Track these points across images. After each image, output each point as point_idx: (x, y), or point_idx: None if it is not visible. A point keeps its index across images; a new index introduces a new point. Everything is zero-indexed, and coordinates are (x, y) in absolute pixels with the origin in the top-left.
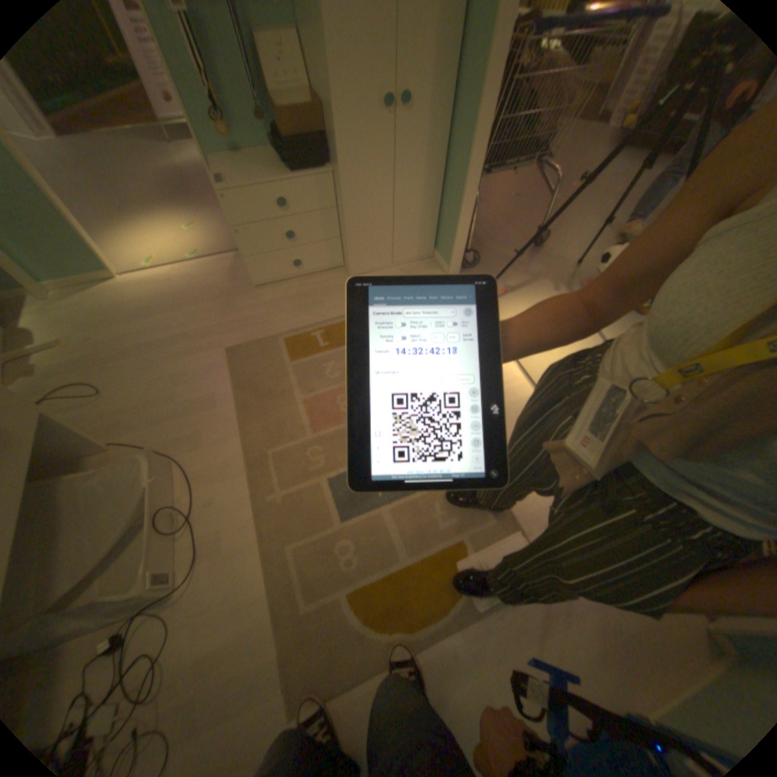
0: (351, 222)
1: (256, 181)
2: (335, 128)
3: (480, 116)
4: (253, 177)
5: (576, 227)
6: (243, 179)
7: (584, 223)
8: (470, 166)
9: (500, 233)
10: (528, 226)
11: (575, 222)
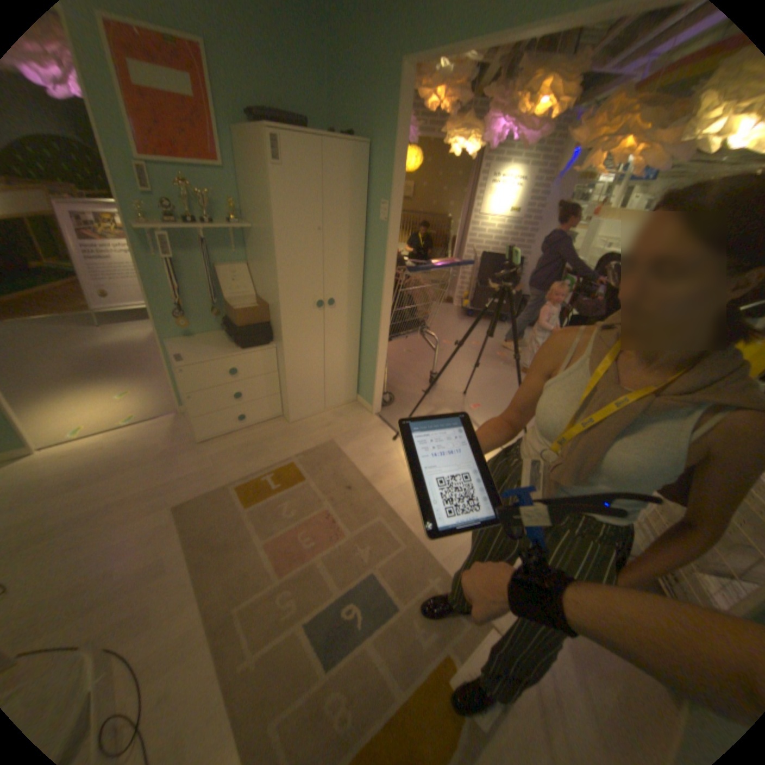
0: (292, 382)
1: (213, 358)
2: (282, 321)
3: (383, 312)
4: (210, 355)
5: (454, 370)
6: (202, 357)
7: (459, 367)
8: (380, 339)
9: (403, 378)
10: (422, 372)
11: (452, 366)
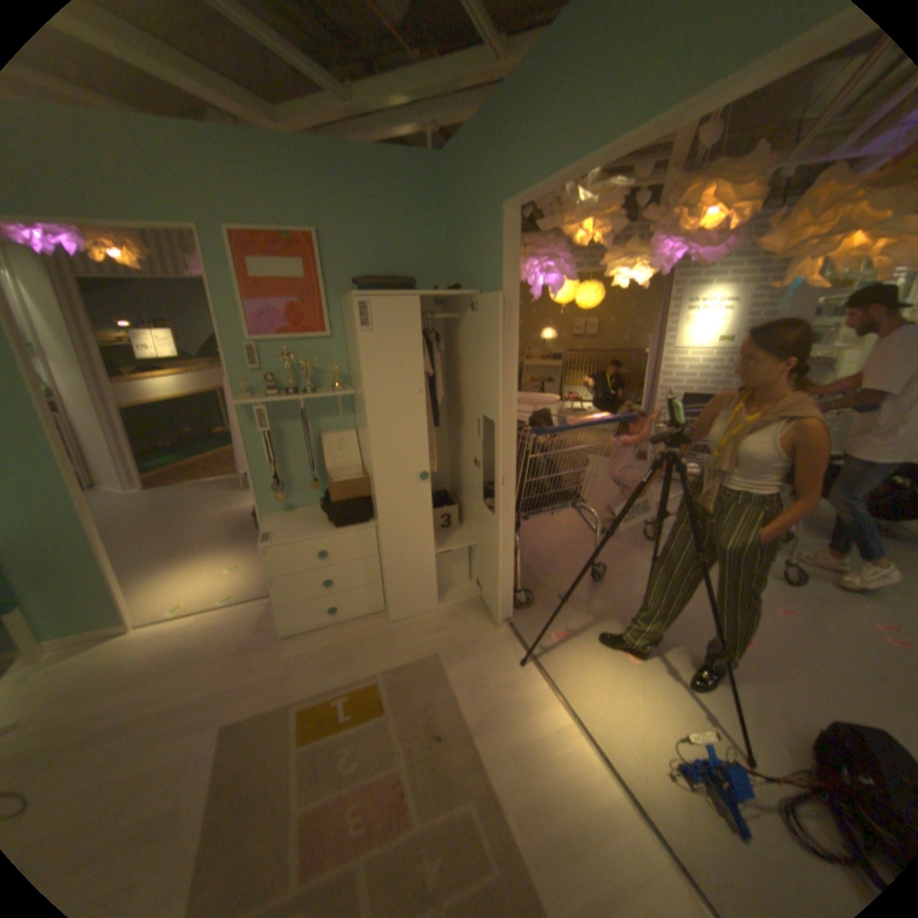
0: (392, 570)
1: (301, 539)
2: (378, 498)
3: (503, 485)
4: (299, 536)
5: (636, 559)
6: (289, 538)
7: (644, 554)
8: (503, 520)
9: (556, 568)
10: (585, 559)
11: (634, 553)
